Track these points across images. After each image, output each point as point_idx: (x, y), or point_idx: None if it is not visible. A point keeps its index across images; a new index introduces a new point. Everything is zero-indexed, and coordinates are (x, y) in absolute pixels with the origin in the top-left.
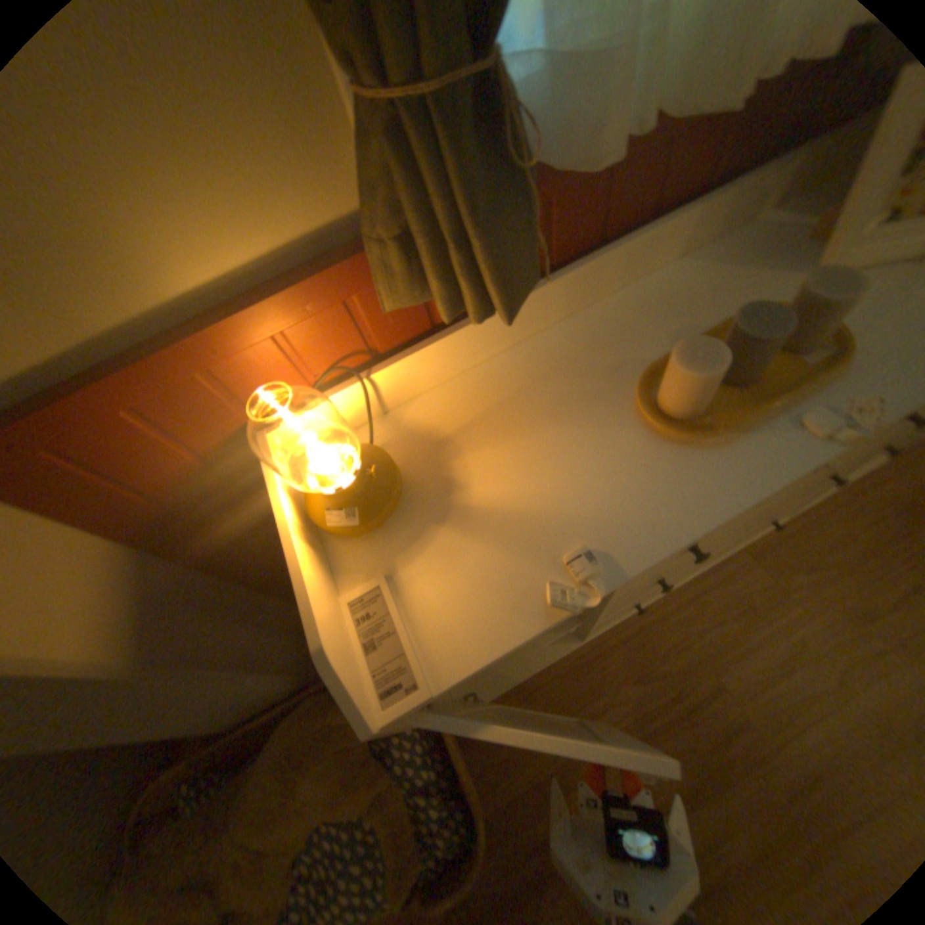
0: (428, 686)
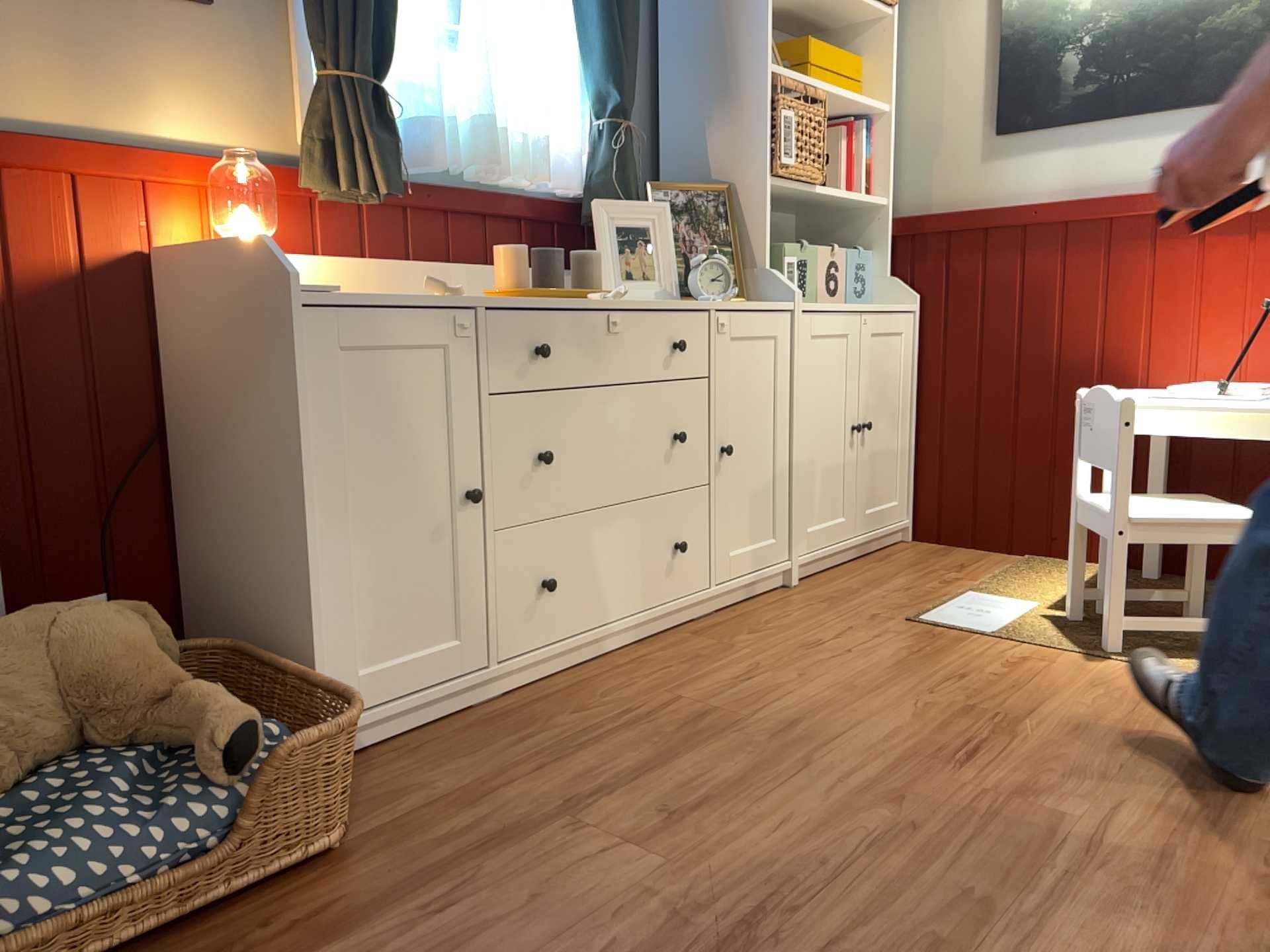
0: (334, 287)
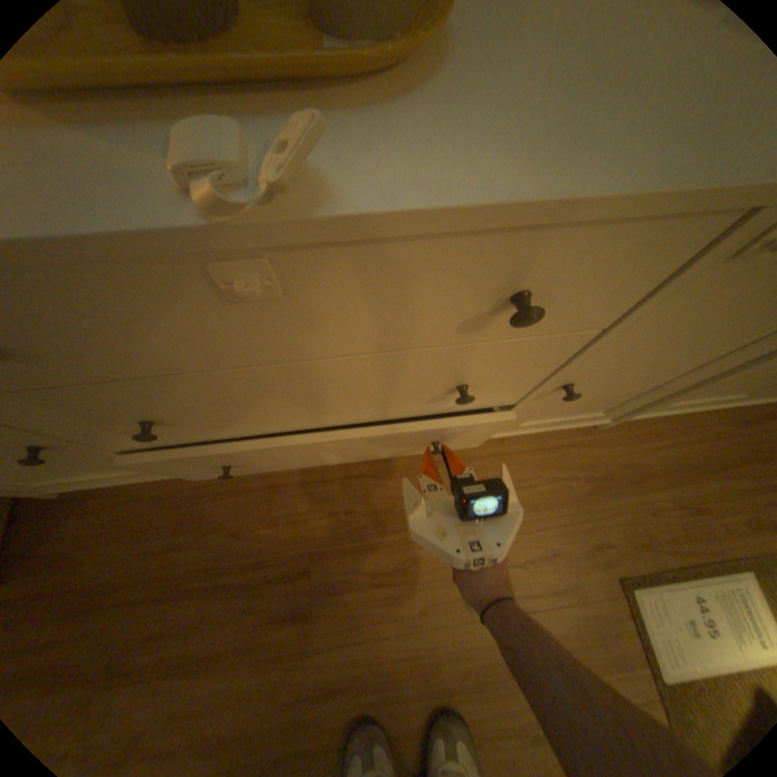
0: None
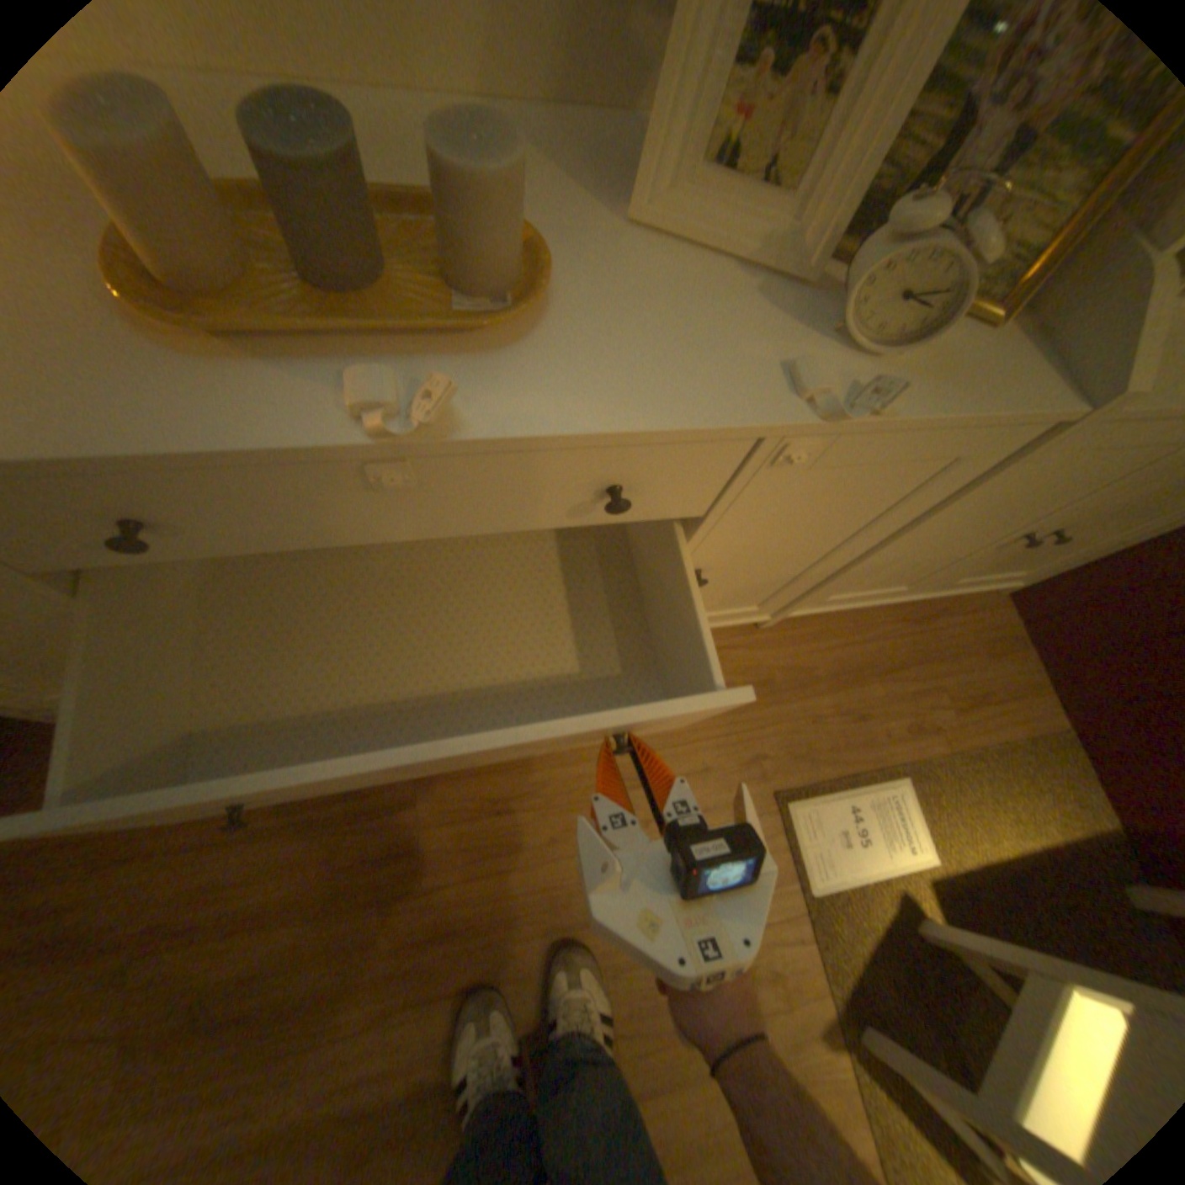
0: None
